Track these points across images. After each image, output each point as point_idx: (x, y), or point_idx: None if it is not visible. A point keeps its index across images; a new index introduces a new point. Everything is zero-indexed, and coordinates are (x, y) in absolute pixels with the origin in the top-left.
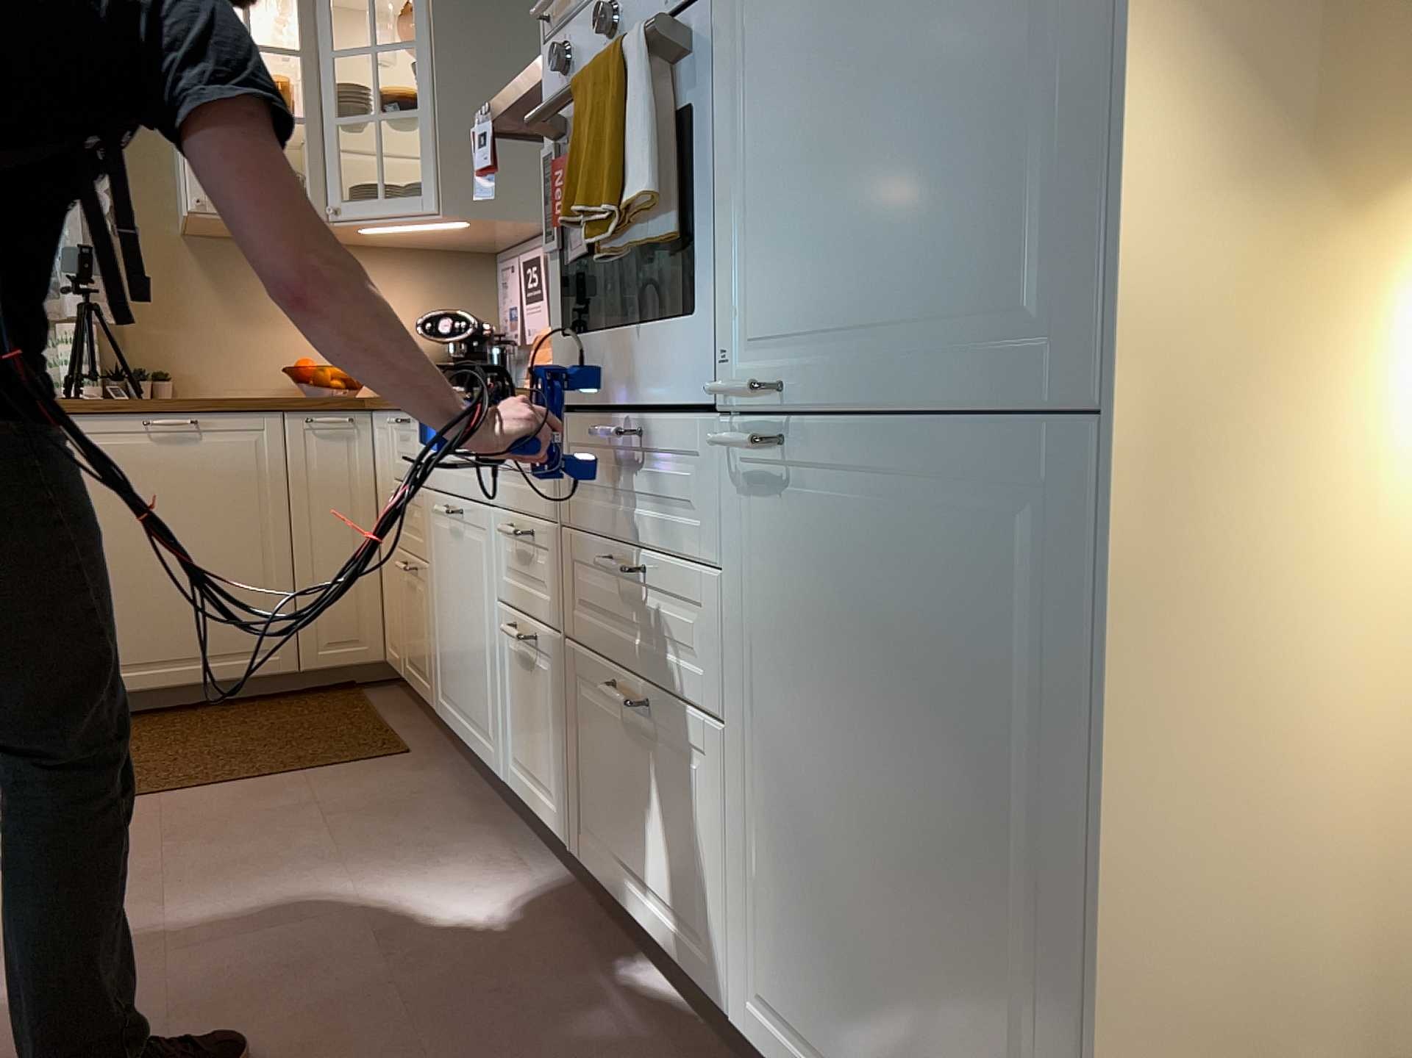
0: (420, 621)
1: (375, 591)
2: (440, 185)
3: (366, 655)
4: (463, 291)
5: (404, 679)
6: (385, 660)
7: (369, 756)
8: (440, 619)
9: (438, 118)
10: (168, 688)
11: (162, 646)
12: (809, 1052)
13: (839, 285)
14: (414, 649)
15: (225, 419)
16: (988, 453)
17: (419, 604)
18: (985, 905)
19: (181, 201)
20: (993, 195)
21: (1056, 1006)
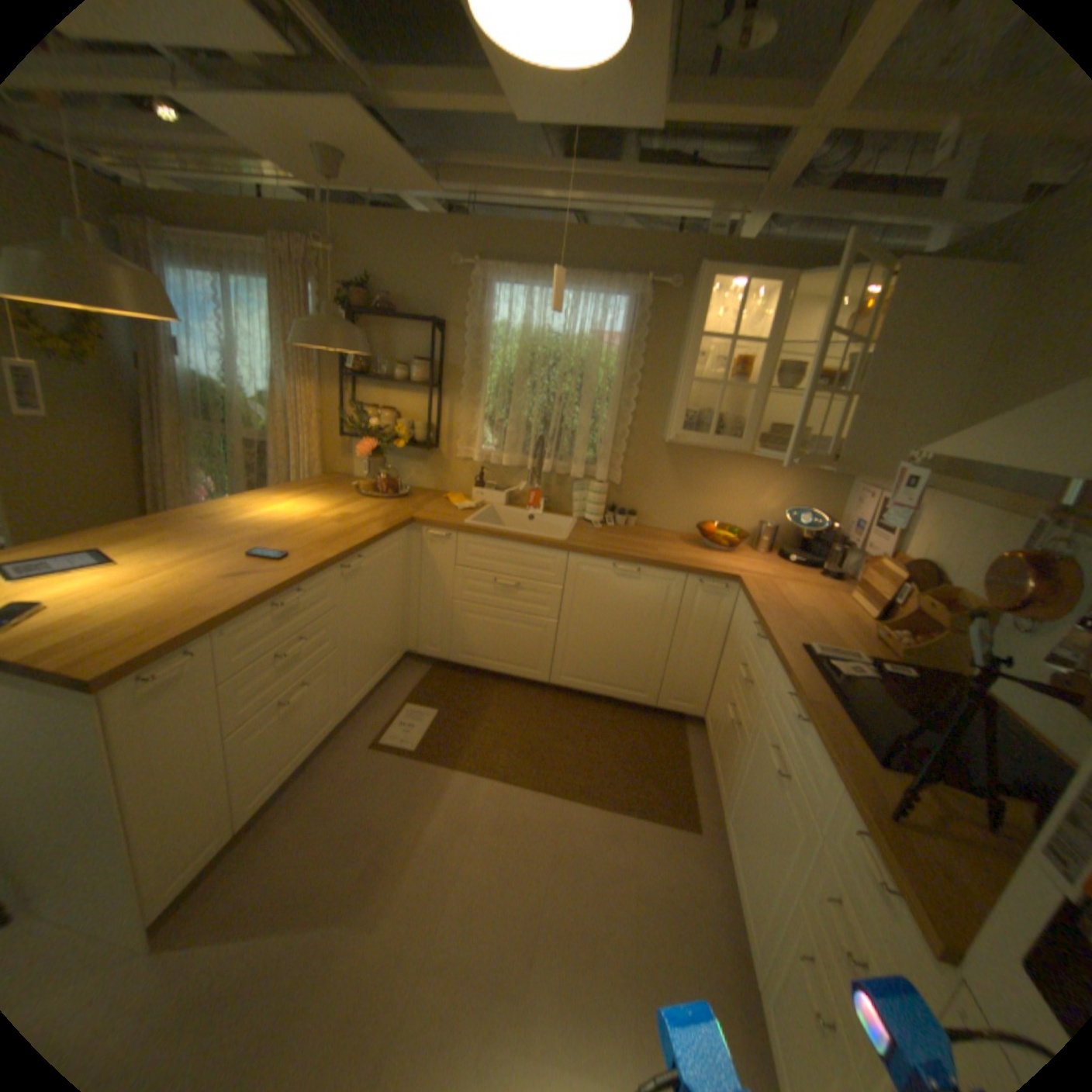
0: (733, 757)
1: (710, 682)
2: (842, 451)
3: (694, 712)
4: (825, 489)
5: (711, 752)
6: (704, 717)
7: (677, 822)
8: (748, 792)
9: (858, 401)
10: (591, 693)
11: (593, 674)
12: None
13: None
14: (723, 758)
15: (655, 572)
16: None
17: (736, 747)
18: None
19: (668, 422)
20: None
21: None
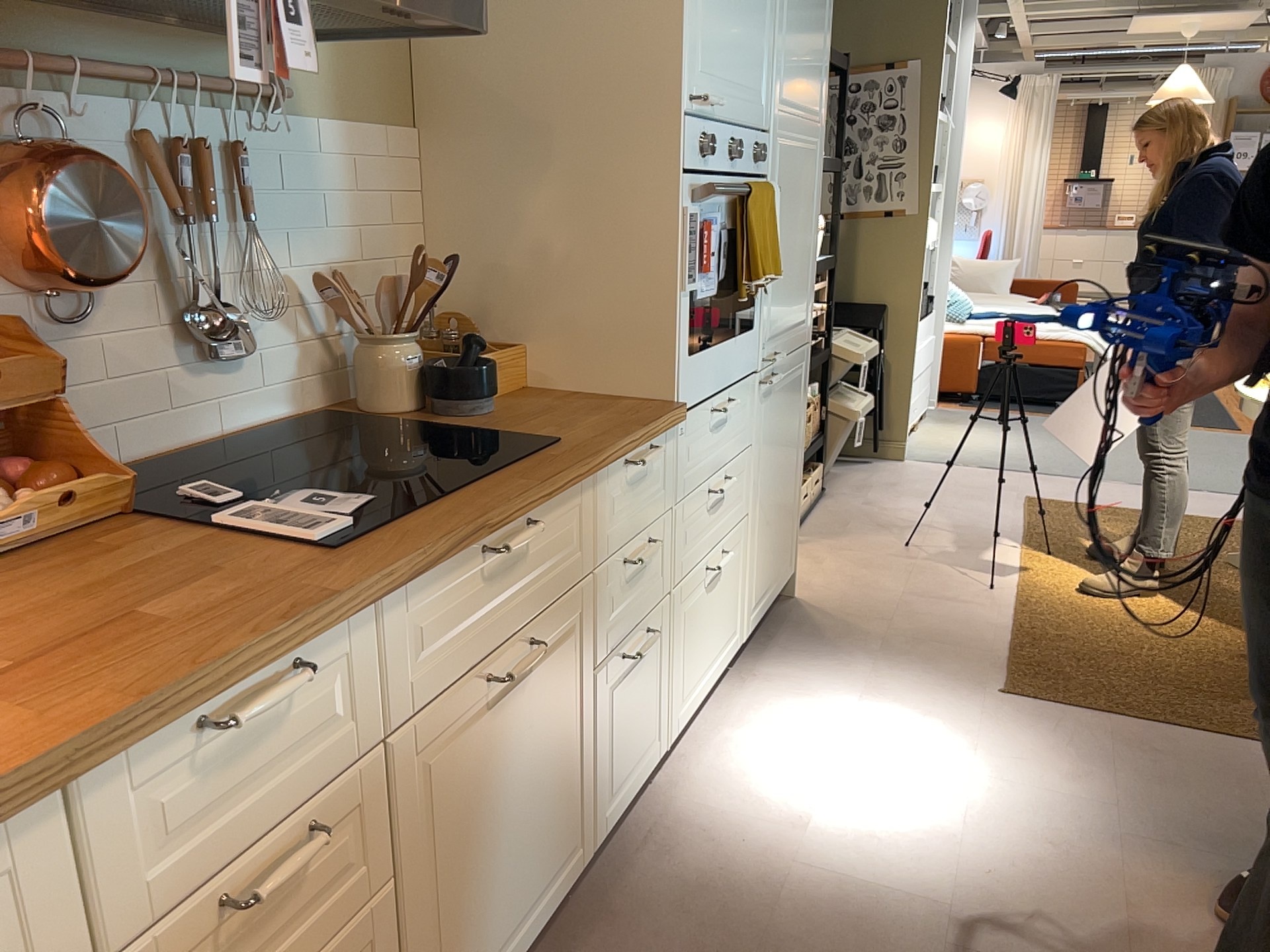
0: None
1: None
2: None
3: None
4: None
5: None
6: None
7: None
8: (451, 892)
9: None
10: None
11: None
12: (760, 595)
13: (783, 314)
14: None
15: None
16: (798, 358)
17: None
18: (790, 477)
19: None
20: (802, 290)
21: (795, 486)
